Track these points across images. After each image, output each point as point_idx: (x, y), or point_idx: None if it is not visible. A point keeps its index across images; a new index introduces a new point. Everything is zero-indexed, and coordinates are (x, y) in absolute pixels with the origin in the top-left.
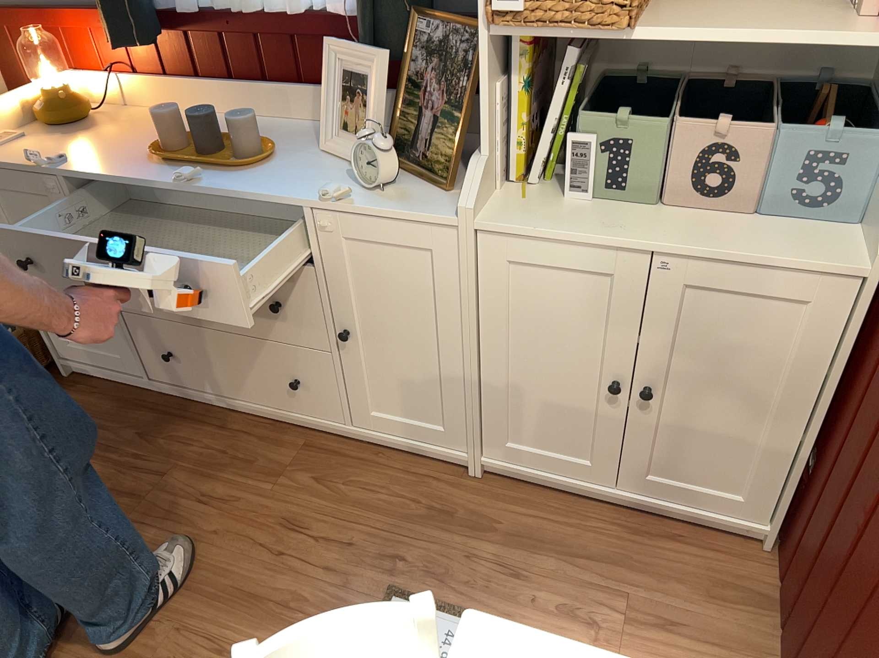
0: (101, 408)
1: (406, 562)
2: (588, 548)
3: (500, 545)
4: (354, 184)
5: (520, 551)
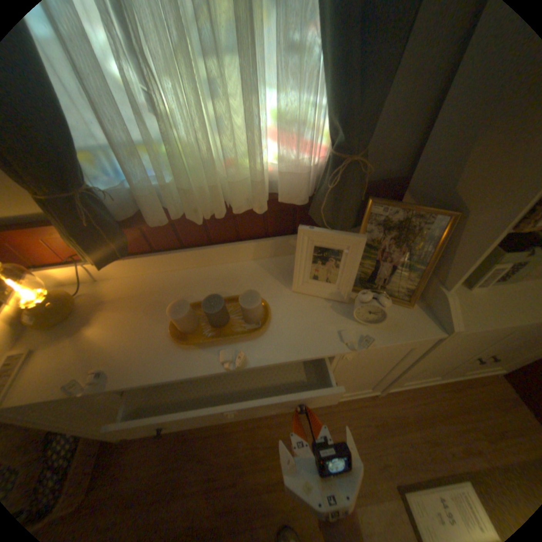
0: (156, 459)
1: (393, 470)
2: (450, 414)
3: (420, 434)
4: (347, 319)
5: (430, 432)
